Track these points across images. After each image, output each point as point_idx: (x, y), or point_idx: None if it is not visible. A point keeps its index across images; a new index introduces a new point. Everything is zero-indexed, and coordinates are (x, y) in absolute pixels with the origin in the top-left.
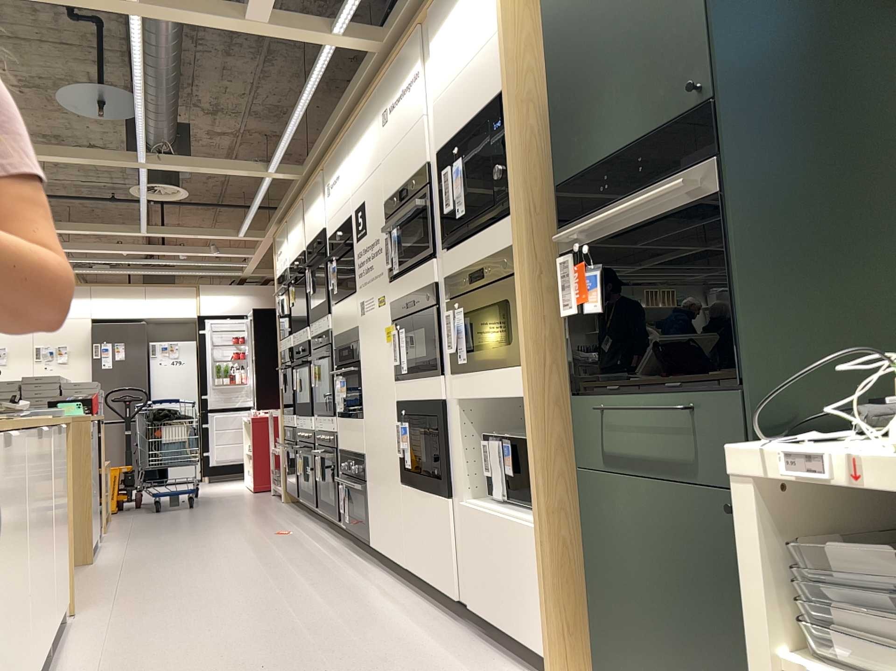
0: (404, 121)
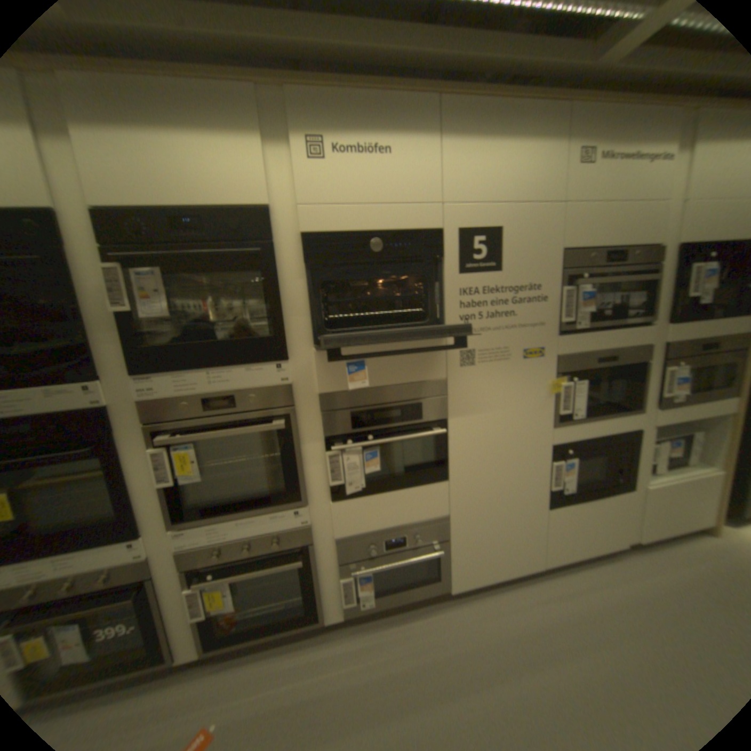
0: (634, 184)
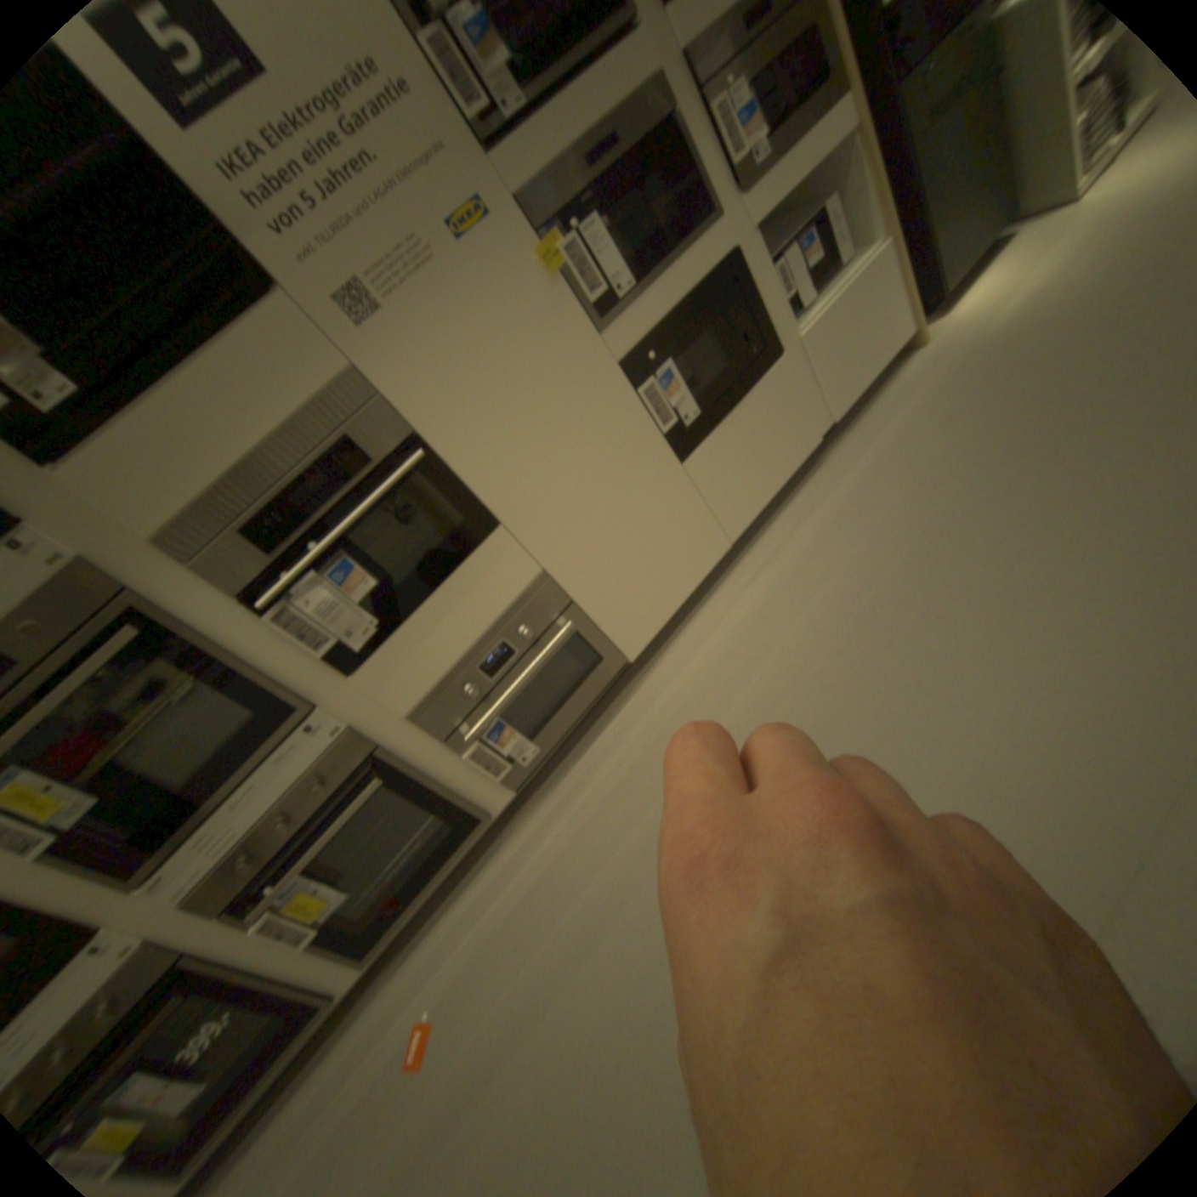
0: None
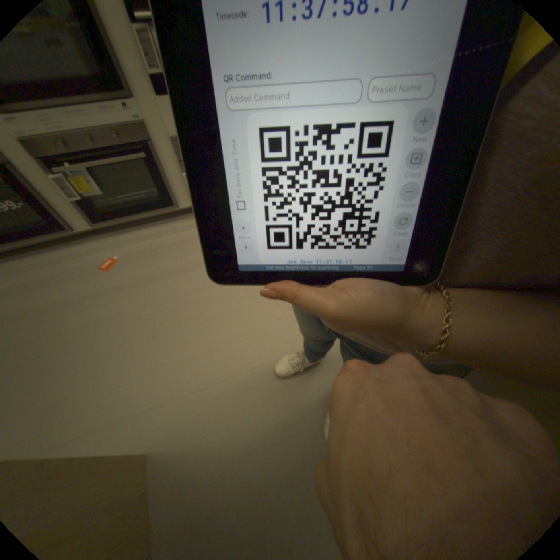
0: None
